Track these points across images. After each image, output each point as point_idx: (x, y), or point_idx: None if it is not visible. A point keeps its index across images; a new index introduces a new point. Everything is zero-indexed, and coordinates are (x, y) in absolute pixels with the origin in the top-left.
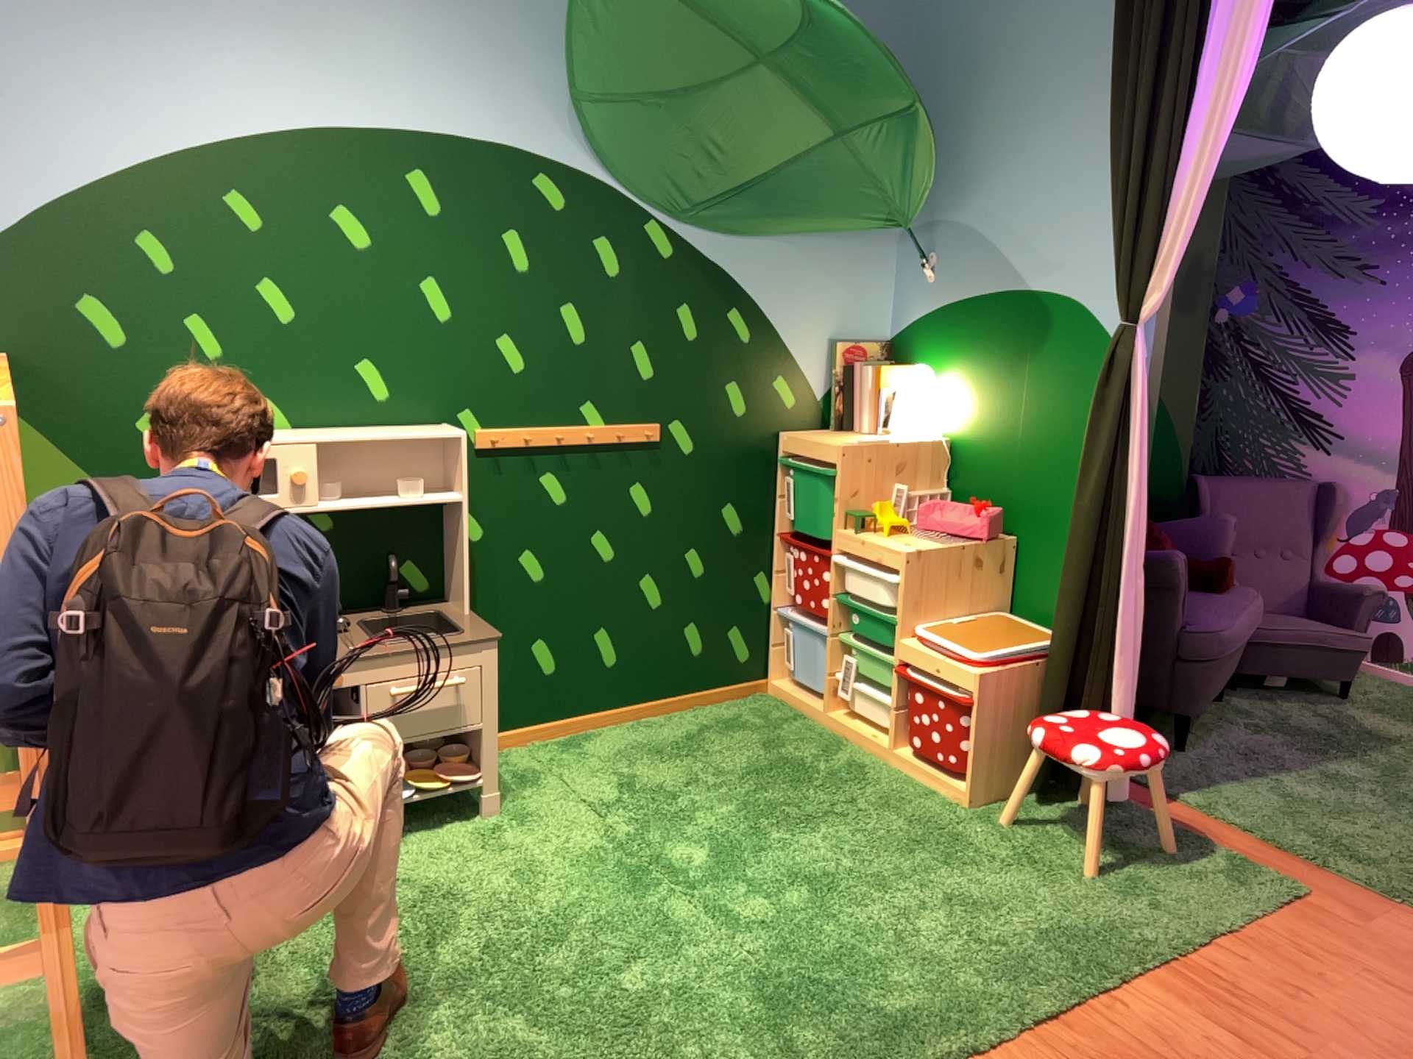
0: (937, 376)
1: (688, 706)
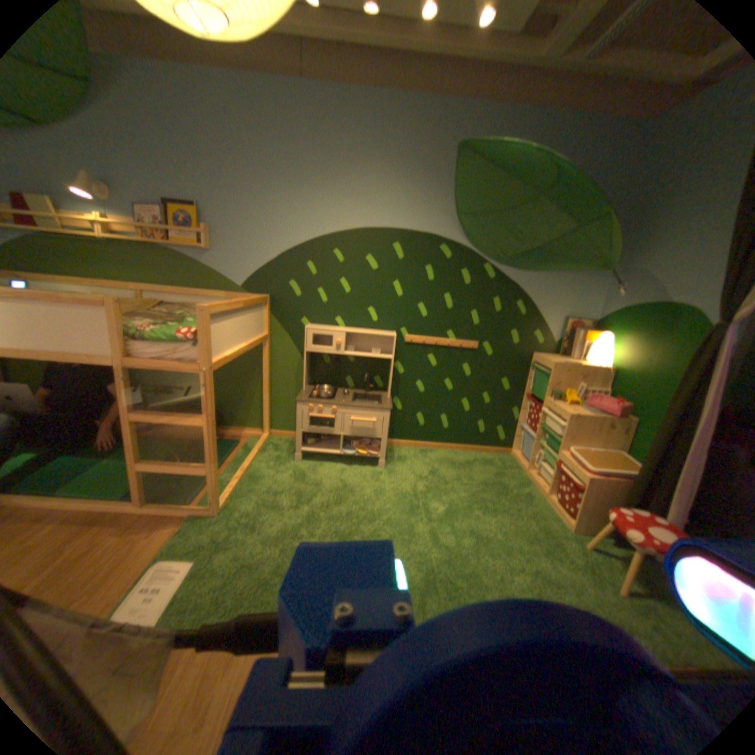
0: (616, 336)
1: (472, 450)
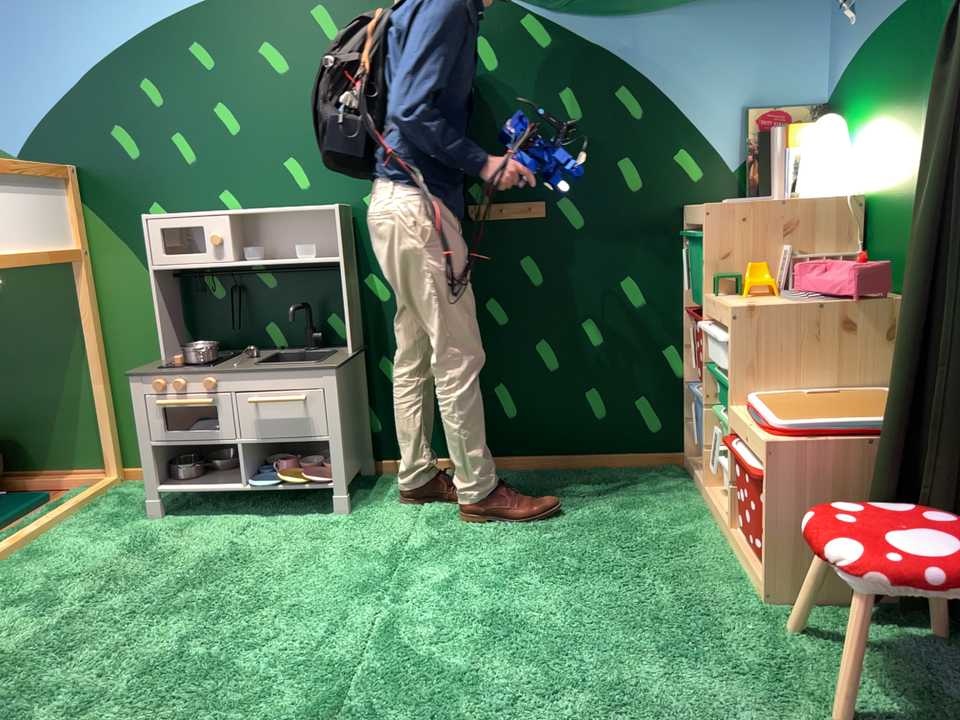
0: (860, 123)
1: (592, 468)
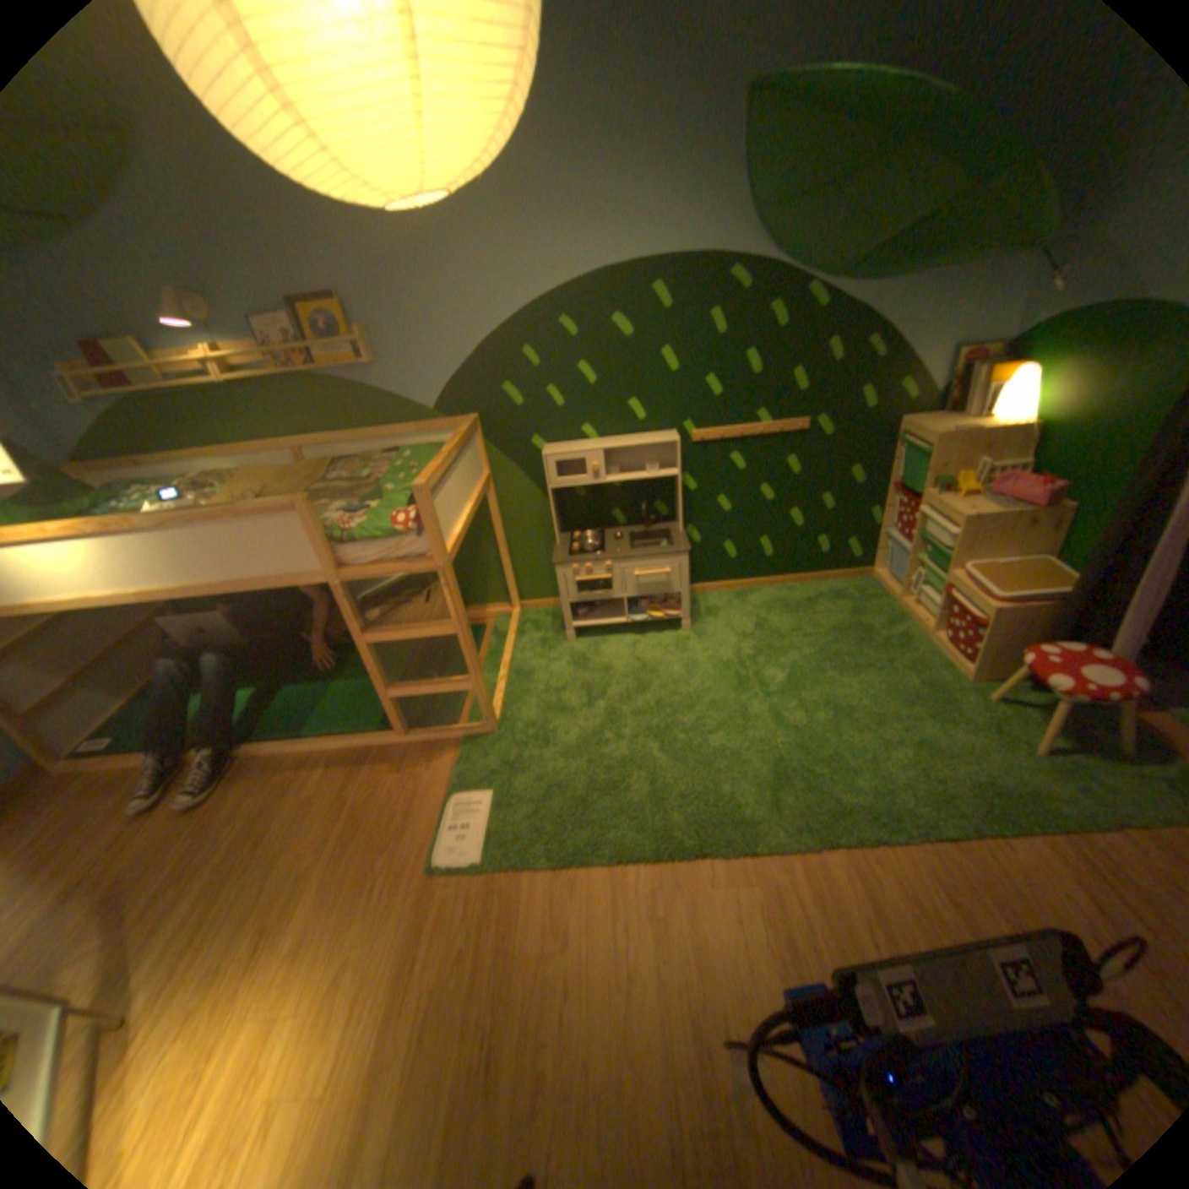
0: (1049, 370)
1: (815, 582)
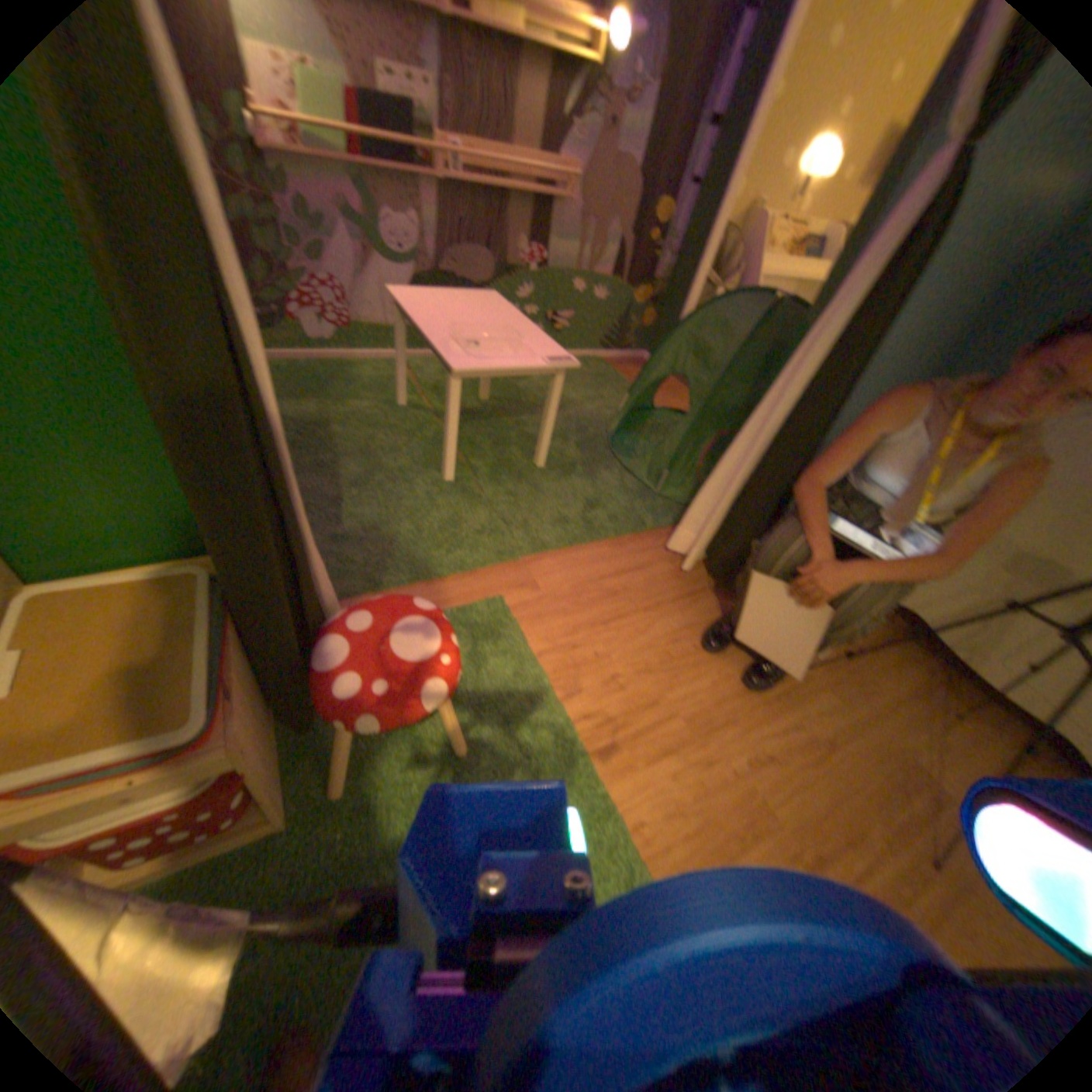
0: None
1: None
